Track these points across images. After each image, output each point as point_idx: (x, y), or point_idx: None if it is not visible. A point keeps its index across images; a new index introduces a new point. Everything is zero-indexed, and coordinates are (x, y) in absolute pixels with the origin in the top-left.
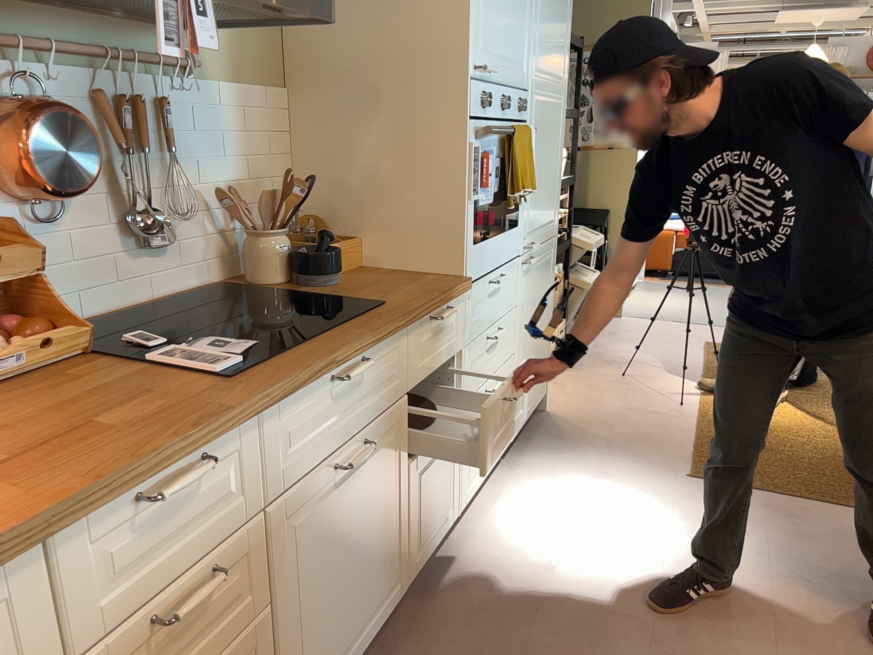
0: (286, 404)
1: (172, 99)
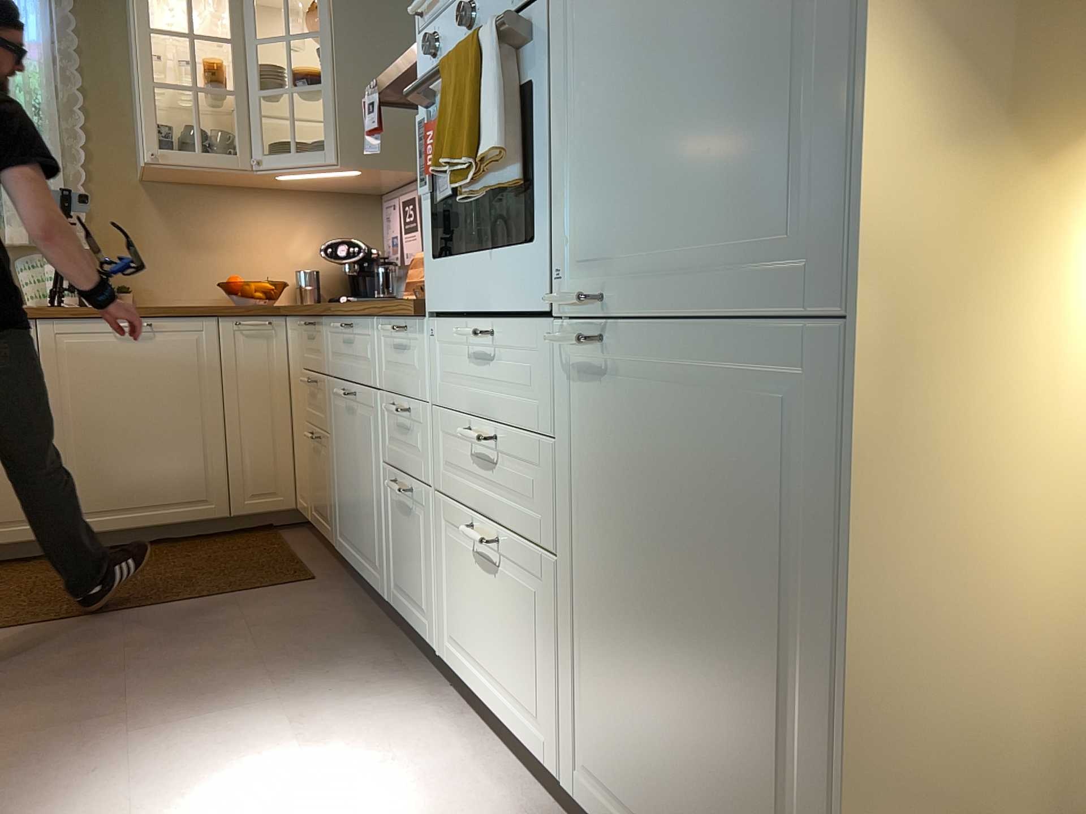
0: (330, 323)
1: None
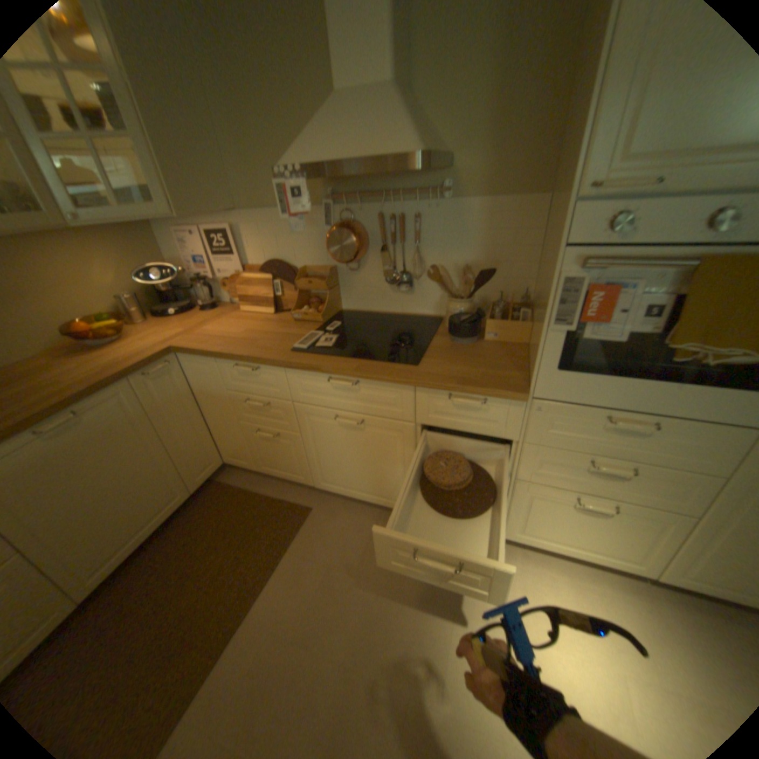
0: (301, 372)
1: (427, 211)
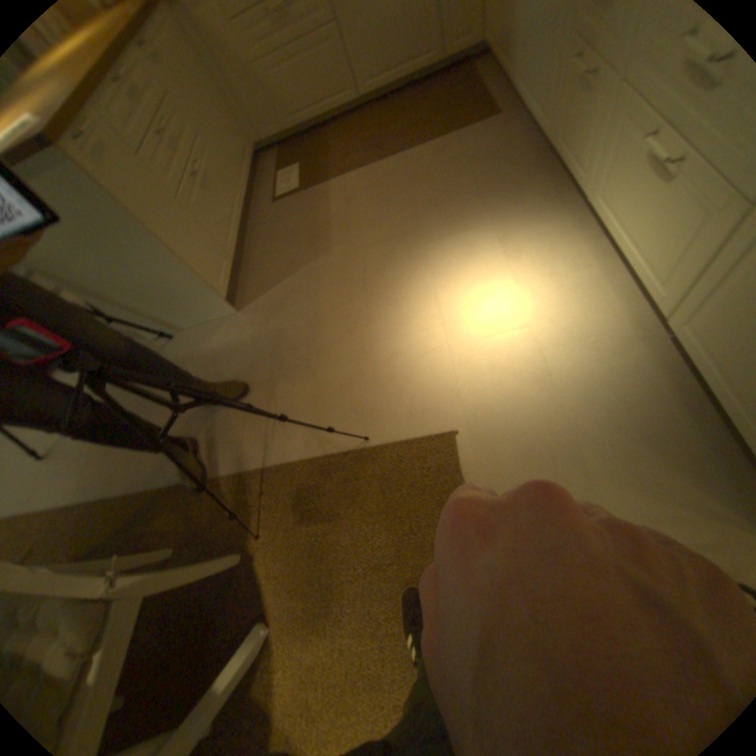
0: None
1: None
